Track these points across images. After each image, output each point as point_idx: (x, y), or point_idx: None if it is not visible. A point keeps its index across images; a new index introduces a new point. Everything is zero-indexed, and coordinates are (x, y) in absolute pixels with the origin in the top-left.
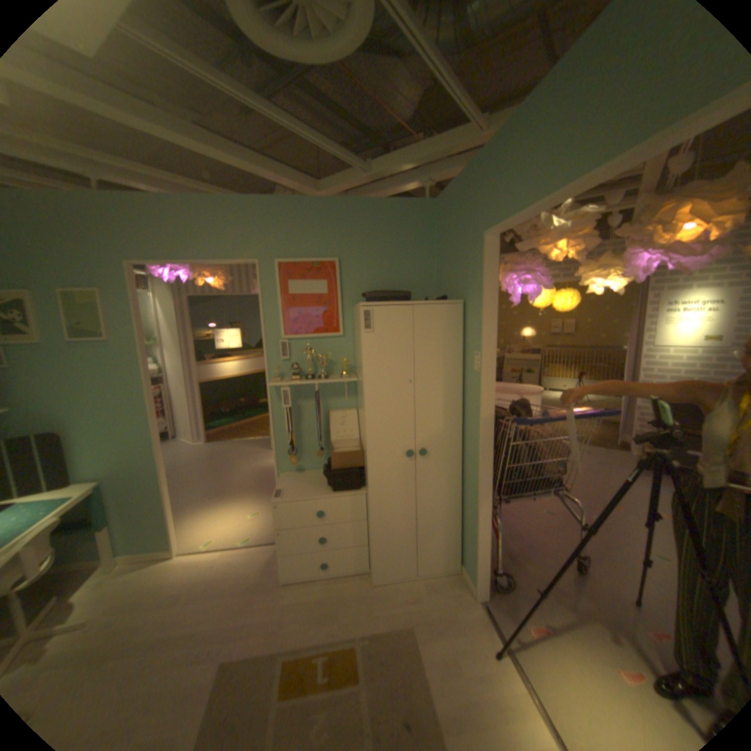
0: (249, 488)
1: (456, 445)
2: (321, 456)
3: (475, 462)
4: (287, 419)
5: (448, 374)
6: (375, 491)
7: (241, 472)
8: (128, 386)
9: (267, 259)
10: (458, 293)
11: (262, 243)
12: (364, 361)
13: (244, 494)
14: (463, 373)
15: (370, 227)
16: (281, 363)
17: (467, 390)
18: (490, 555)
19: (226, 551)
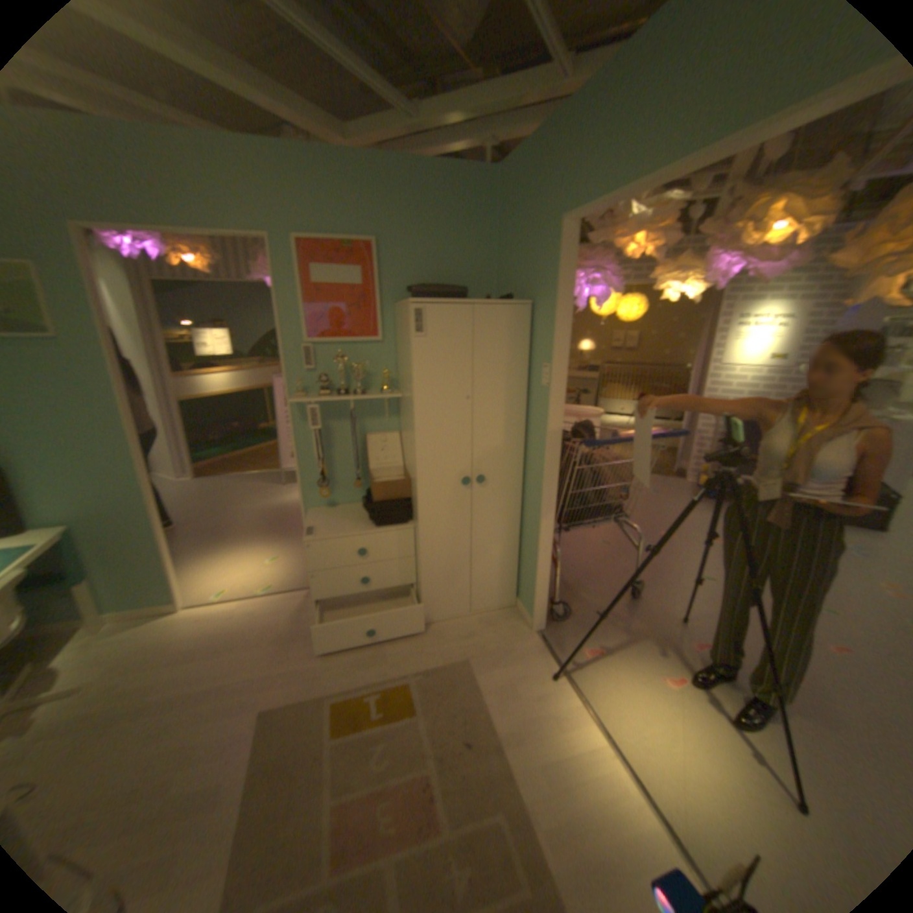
0: (261, 530)
1: (515, 471)
2: (356, 488)
3: (537, 489)
4: (314, 445)
5: (510, 390)
6: (425, 524)
7: (247, 512)
8: (92, 402)
9: (279, 233)
10: (524, 292)
11: (271, 209)
12: (413, 373)
13: (255, 537)
14: (527, 389)
15: (415, 198)
16: (303, 375)
17: (531, 409)
18: (548, 584)
19: (244, 601)
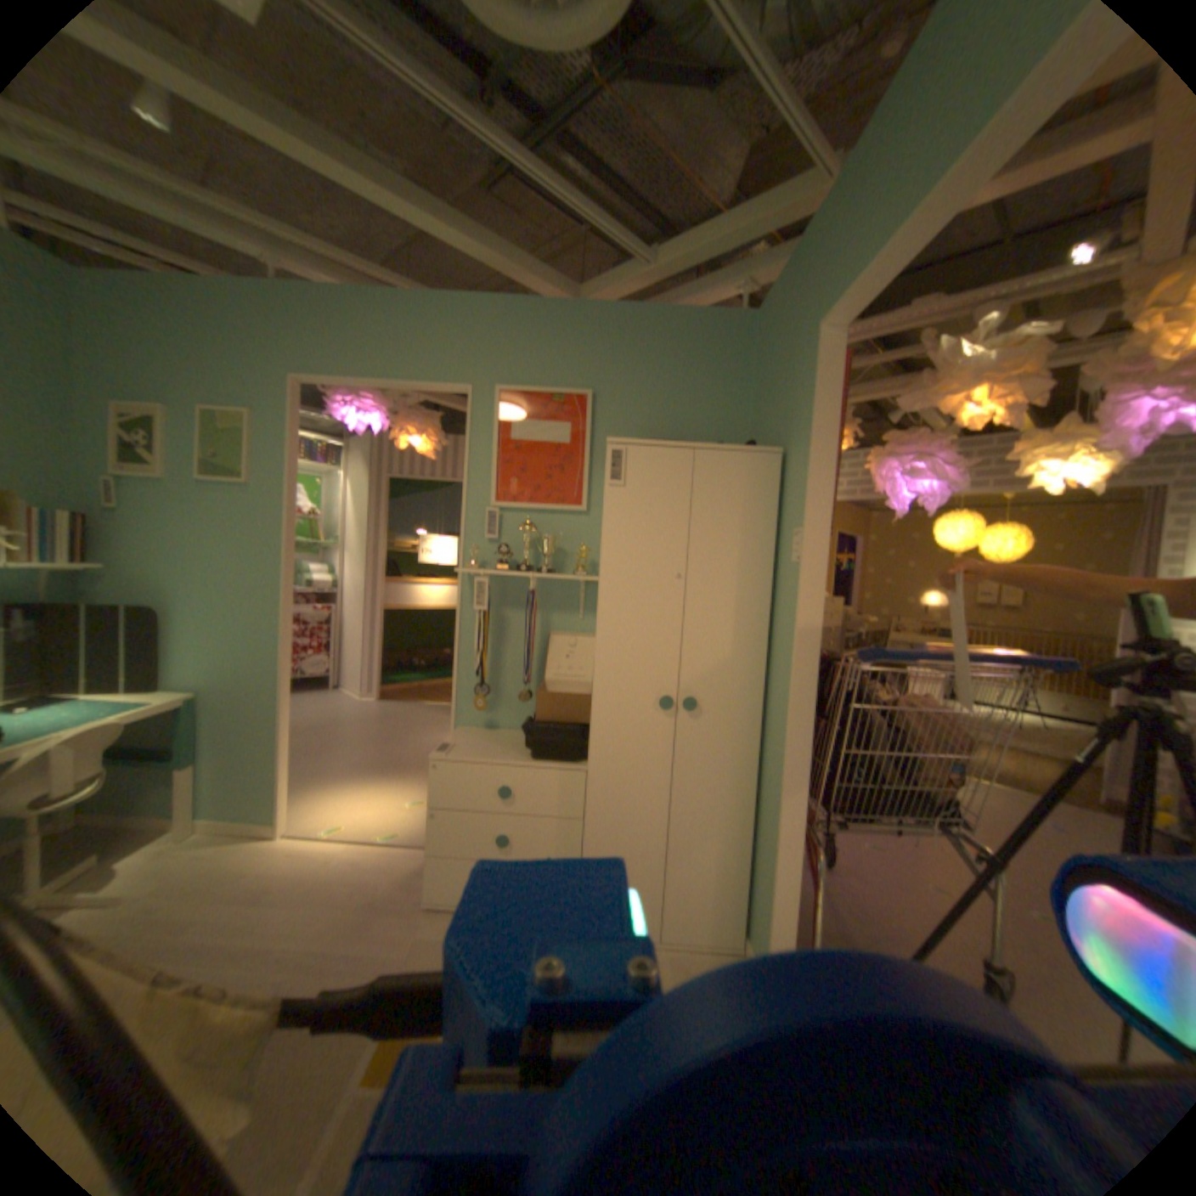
0: (421, 767)
1: (752, 703)
2: (527, 708)
3: (782, 731)
4: (480, 634)
5: (746, 571)
6: (599, 763)
7: (416, 744)
8: (261, 555)
9: (485, 385)
10: (776, 442)
11: (481, 361)
12: (603, 533)
13: (411, 773)
14: (775, 573)
15: (646, 347)
16: (484, 546)
17: (779, 603)
18: (798, 917)
19: (357, 845)
